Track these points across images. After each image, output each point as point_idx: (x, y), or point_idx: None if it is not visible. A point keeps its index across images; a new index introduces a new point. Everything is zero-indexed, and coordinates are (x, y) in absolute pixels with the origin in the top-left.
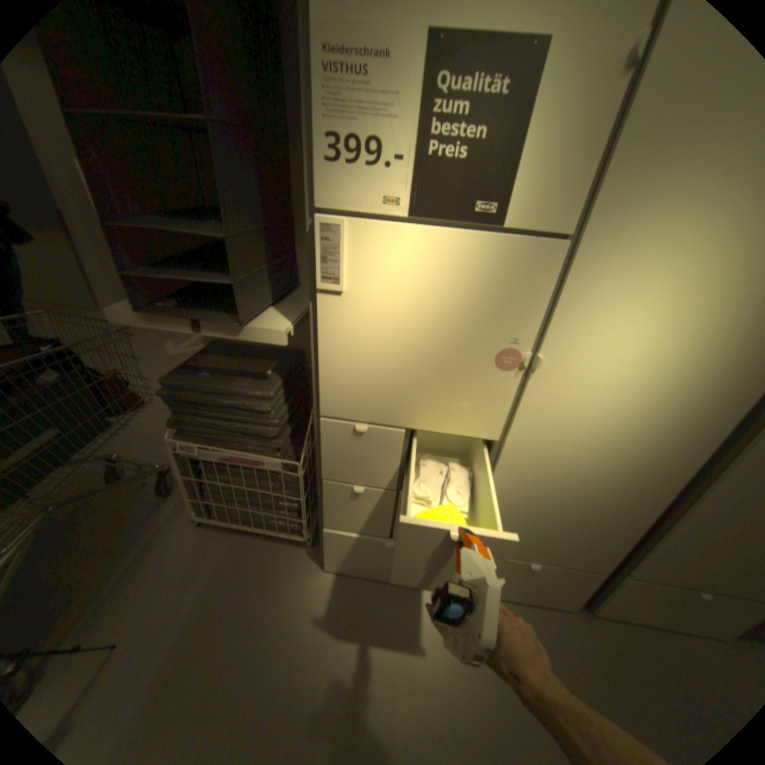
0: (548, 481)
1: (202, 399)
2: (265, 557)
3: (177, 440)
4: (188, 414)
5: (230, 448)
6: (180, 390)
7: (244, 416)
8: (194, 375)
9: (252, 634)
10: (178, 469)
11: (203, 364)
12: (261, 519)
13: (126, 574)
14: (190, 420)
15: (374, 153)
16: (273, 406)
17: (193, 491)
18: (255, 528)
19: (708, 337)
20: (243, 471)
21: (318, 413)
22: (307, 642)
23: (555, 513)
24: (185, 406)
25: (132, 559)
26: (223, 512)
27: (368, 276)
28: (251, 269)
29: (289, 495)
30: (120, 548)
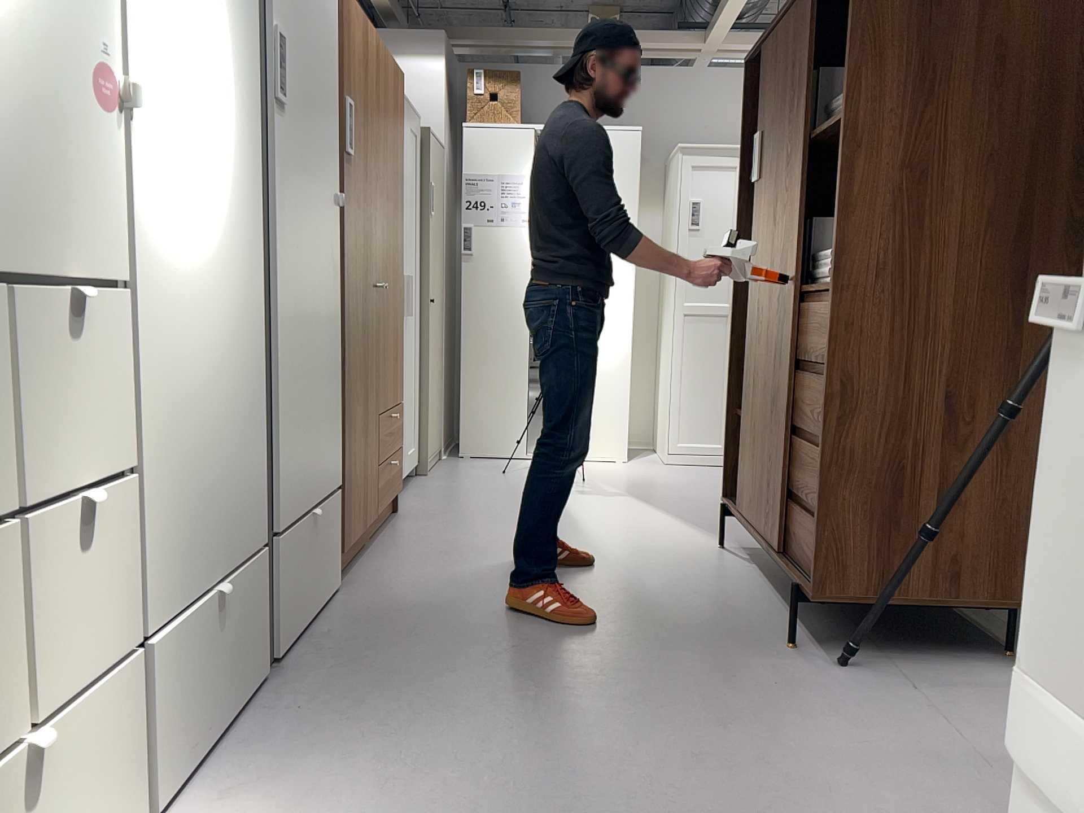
0: (181, 363)
1: None
2: None
3: None
4: None
5: None
6: None
7: None
8: None
9: None
10: None
11: None
12: None
13: None
14: None
15: None
16: None
17: None
18: None
19: (218, 79)
20: None
21: None
22: None
23: (201, 437)
24: None
25: None
26: None
27: None
28: None
29: None
30: None
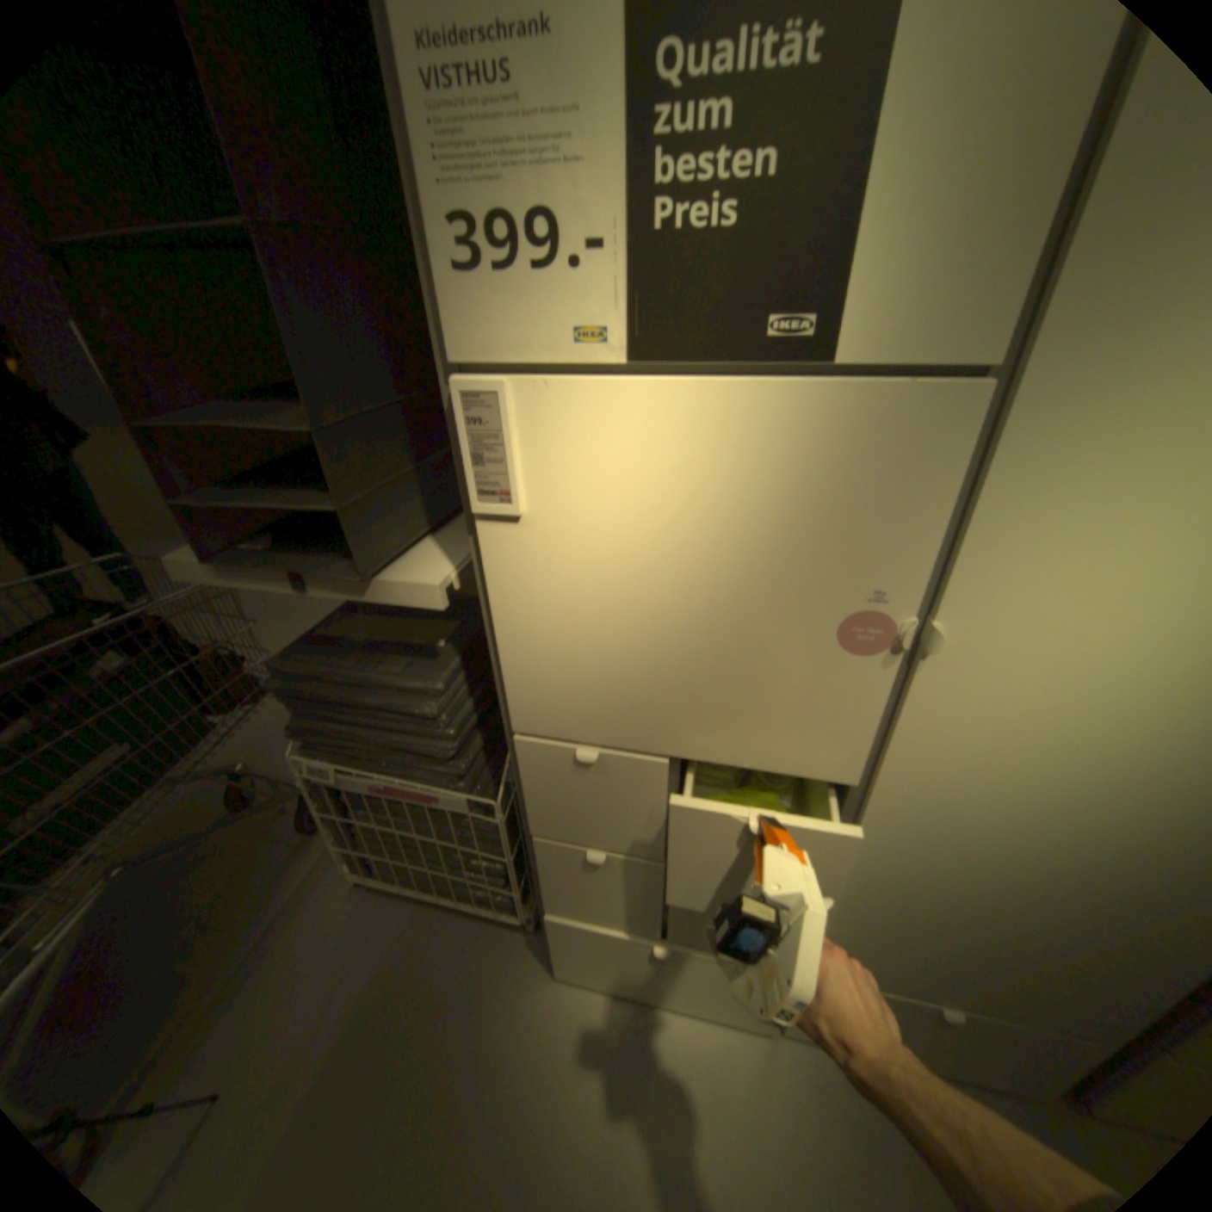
0: (971, 865)
1: (330, 695)
2: (458, 948)
3: (304, 758)
4: (314, 718)
5: (385, 774)
6: (298, 681)
7: (399, 723)
8: (320, 653)
9: (429, 1096)
10: (312, 802)
11: (338, 633)
12: (447, 886)
13: (242, 969)
14: (317, 729)
15: (543, 242)
16: (443, 706)
17: (340, 836)
18: (440, 898)
19: None
20: (409, 810)
21: (510, 726)
22: (520, 1119)
23: (991, 925)
24: (308, 705)
25: (253, 942)
26: (388, 871)
27: (564, 484)
28: (375, 478)
29: (486, 852)
30: (239, 921)
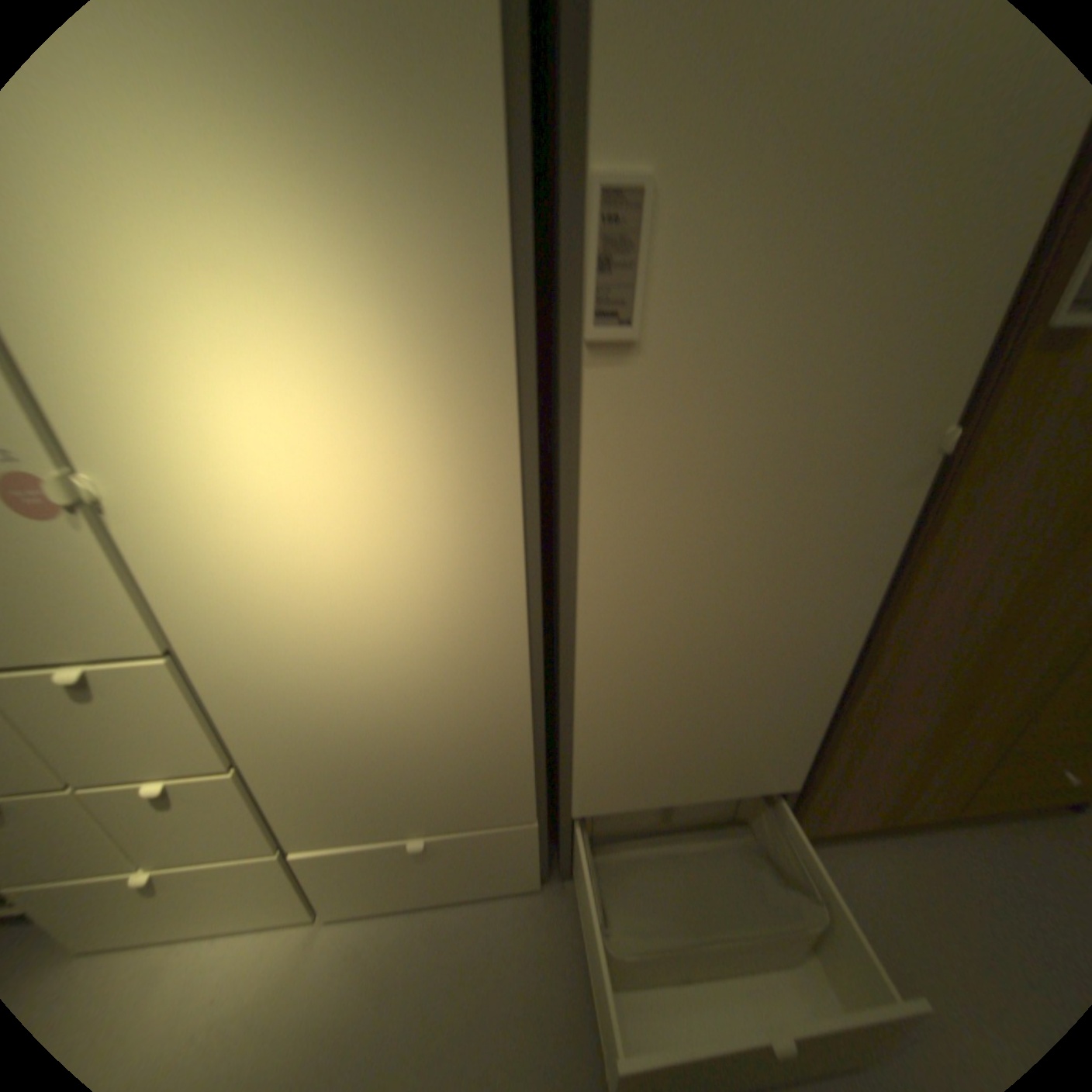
0: (309, 700)
1: None
2: None
3: None
4: None
5: None
6: None
7: None
8: None
9: None
10: None
11: None
12: None
13: None
14: None
15: None
16: None
17: None
18: None
19: (344, 378)
20: None
21: None
22: None
23: (369, 750)
24: None
25: None
26: None
27: None
28: None
29: None
30: None
